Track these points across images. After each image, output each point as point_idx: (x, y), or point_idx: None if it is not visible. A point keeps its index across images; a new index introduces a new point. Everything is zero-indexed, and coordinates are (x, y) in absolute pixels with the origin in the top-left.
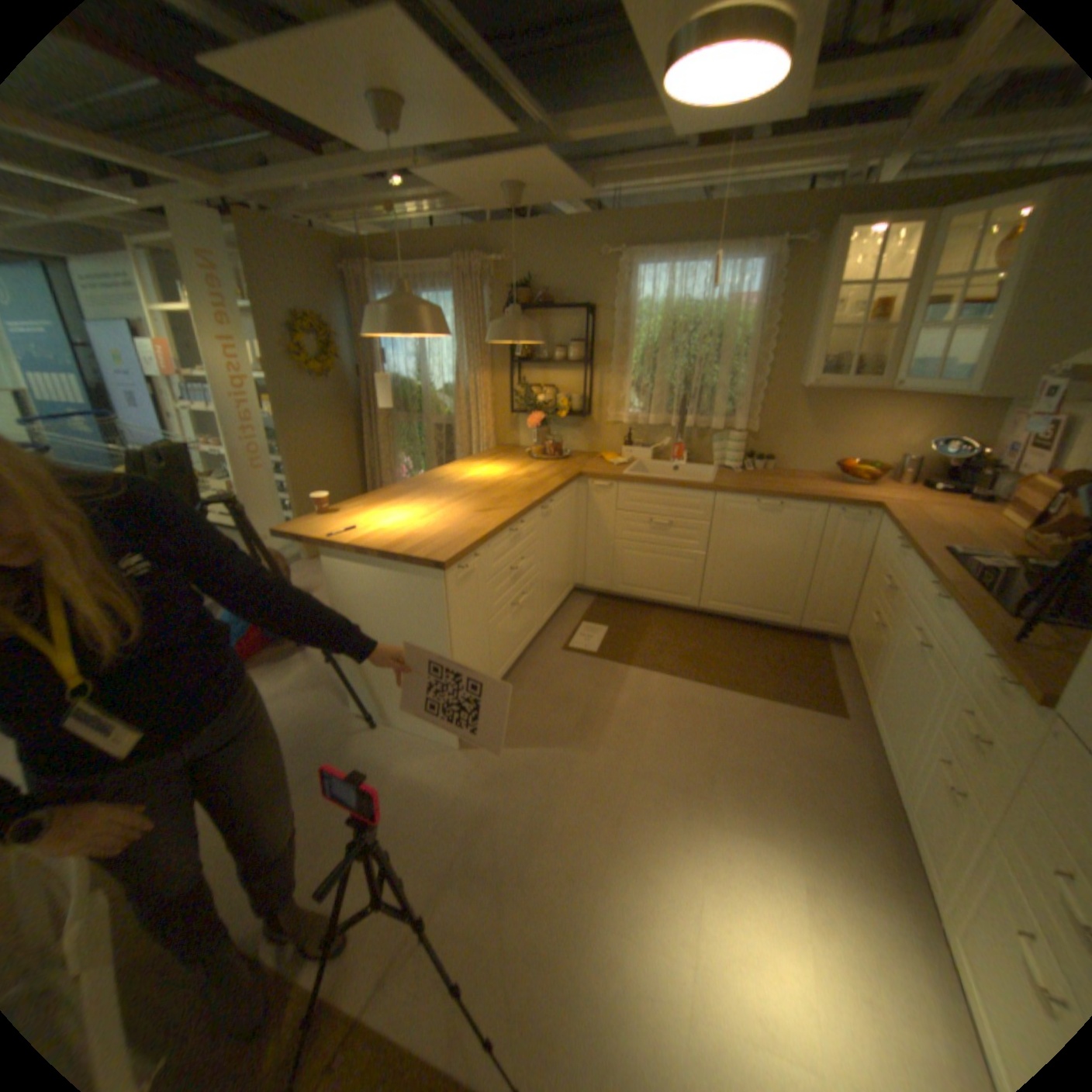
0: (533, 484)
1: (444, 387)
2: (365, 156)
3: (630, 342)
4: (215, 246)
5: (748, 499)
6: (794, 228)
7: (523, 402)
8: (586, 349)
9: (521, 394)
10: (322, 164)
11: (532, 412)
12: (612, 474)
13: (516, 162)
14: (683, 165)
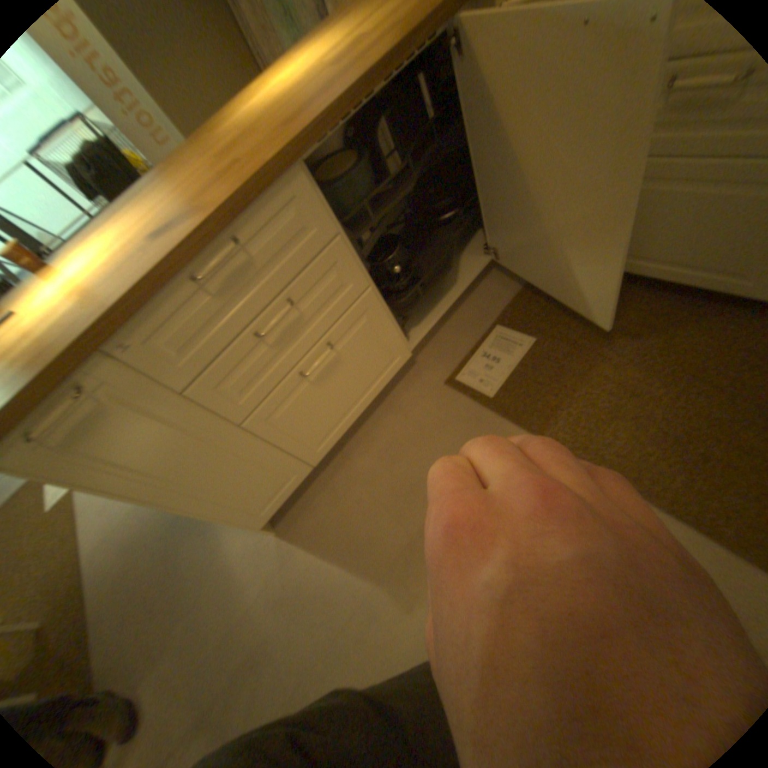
0: (325, 83)
1: None
2: None
3: None
4: None
5: None
6: None
7: None
8: None
9: None
10: None
11: None
12: None
13: None
14: None
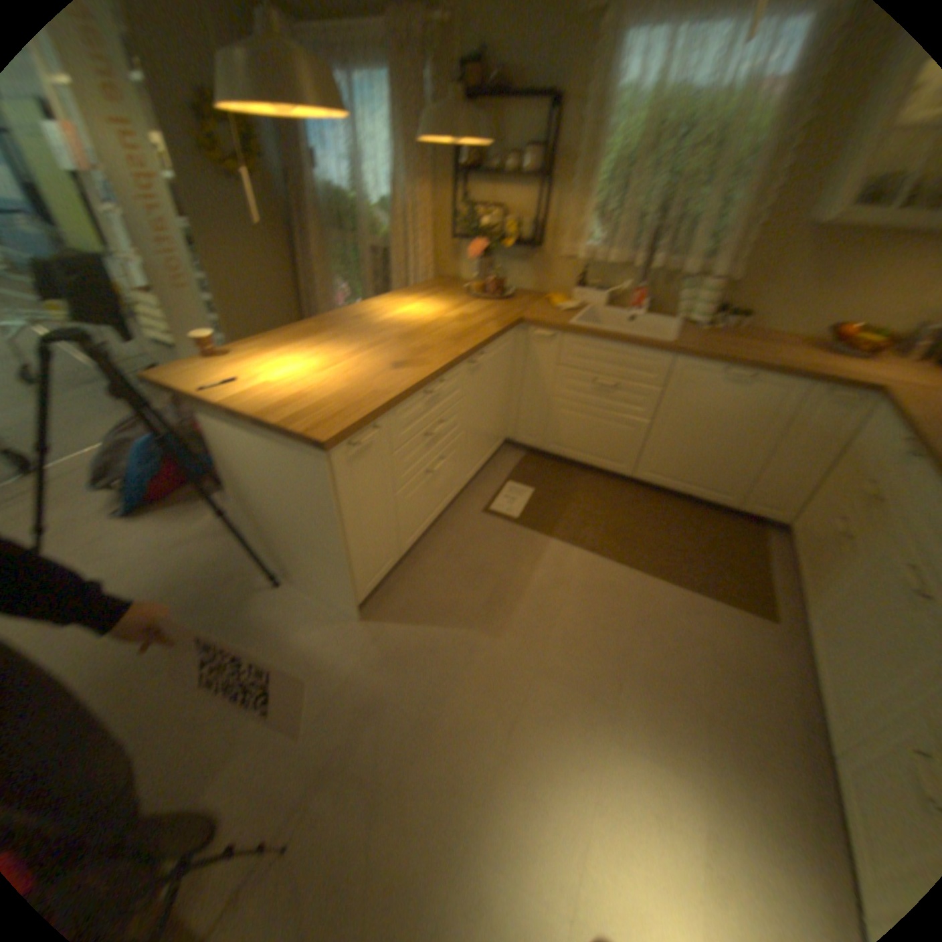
0: (466, 329)
1: (383, 200)
2: None
3: (602, 147)
4: None
5: (715, 365)
6: None
7: (467, 223)
8: (547, 156)
9: (466, 214)
10: None
11: (476, 237)
12: (559, 321)
13: None
14: None
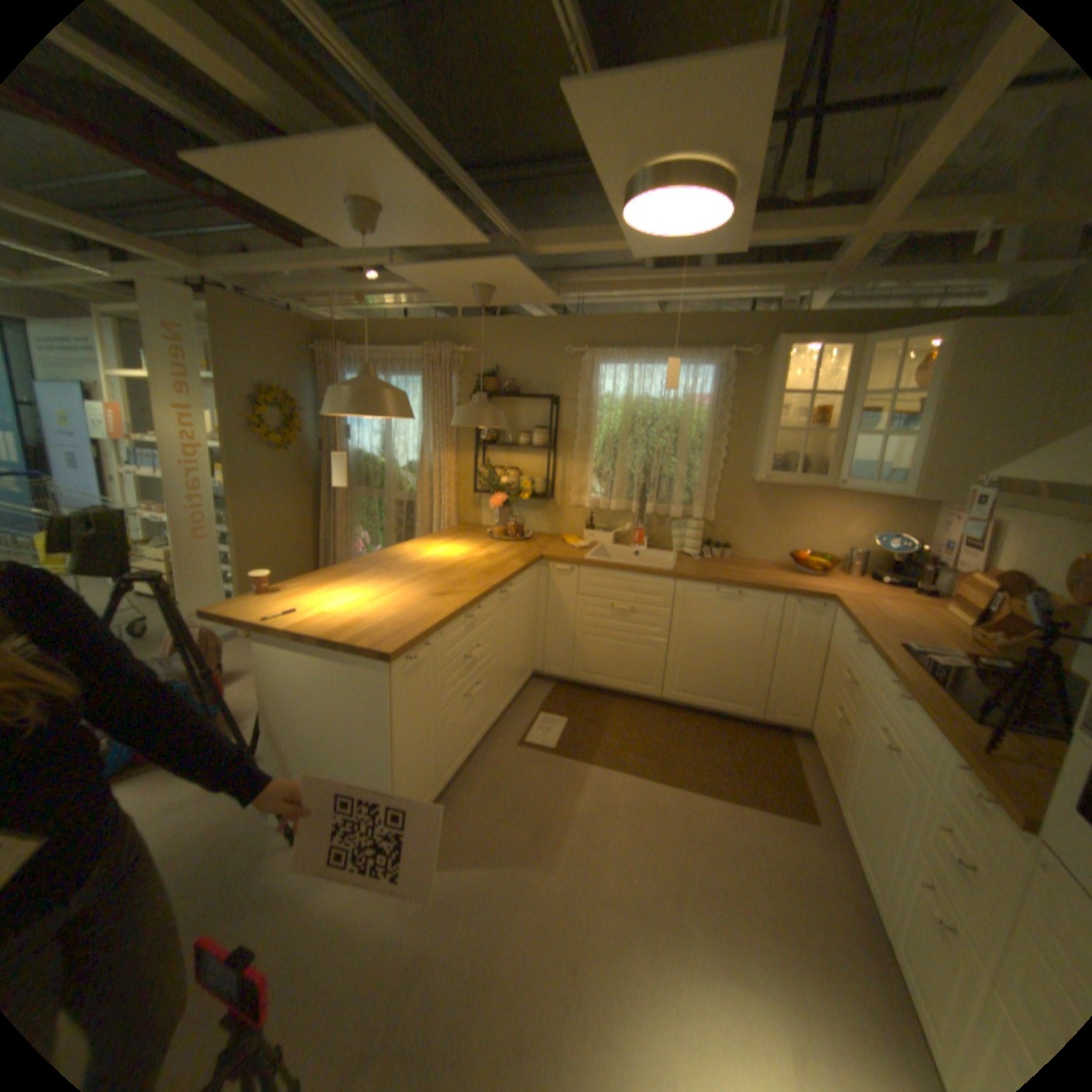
0: (493, 566)
1: (408, 465)
2: (343, 252)
3: (591, 432)
4: (183, 321)
5: (707, 587)
6: (739, 341)
7: (486, 483)
8: (550, 437)
9: (484, 476)
10: (301, 256)
11: (494, 493)
12: (573, 557)
13: (487, 269)
14: (640, 283)
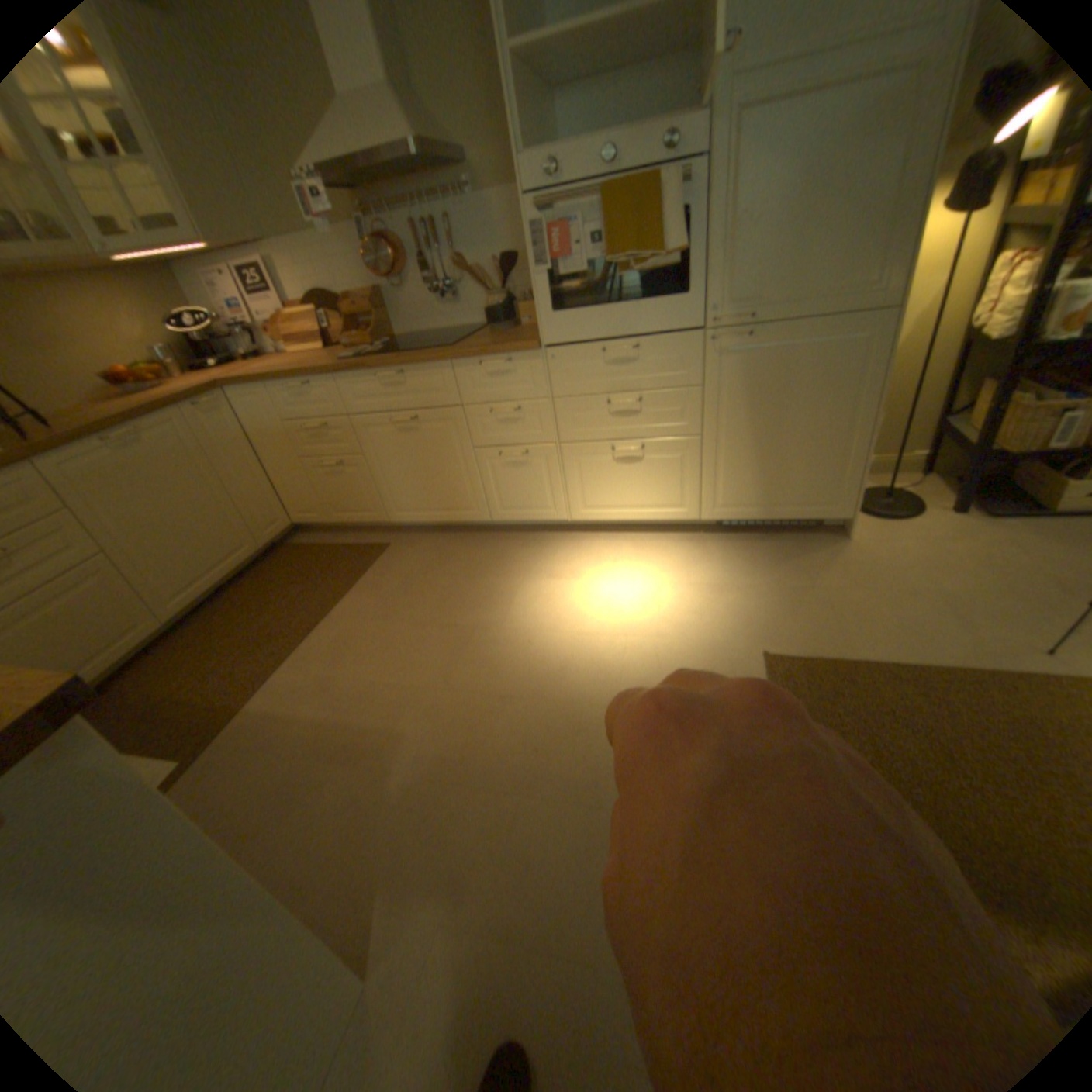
0: None
1: None
2: None
3: None
4: None
5: (86, 443)
6: None
7: None
8: None
9: None
10: None
11: None
12: None
13: None
14: None
